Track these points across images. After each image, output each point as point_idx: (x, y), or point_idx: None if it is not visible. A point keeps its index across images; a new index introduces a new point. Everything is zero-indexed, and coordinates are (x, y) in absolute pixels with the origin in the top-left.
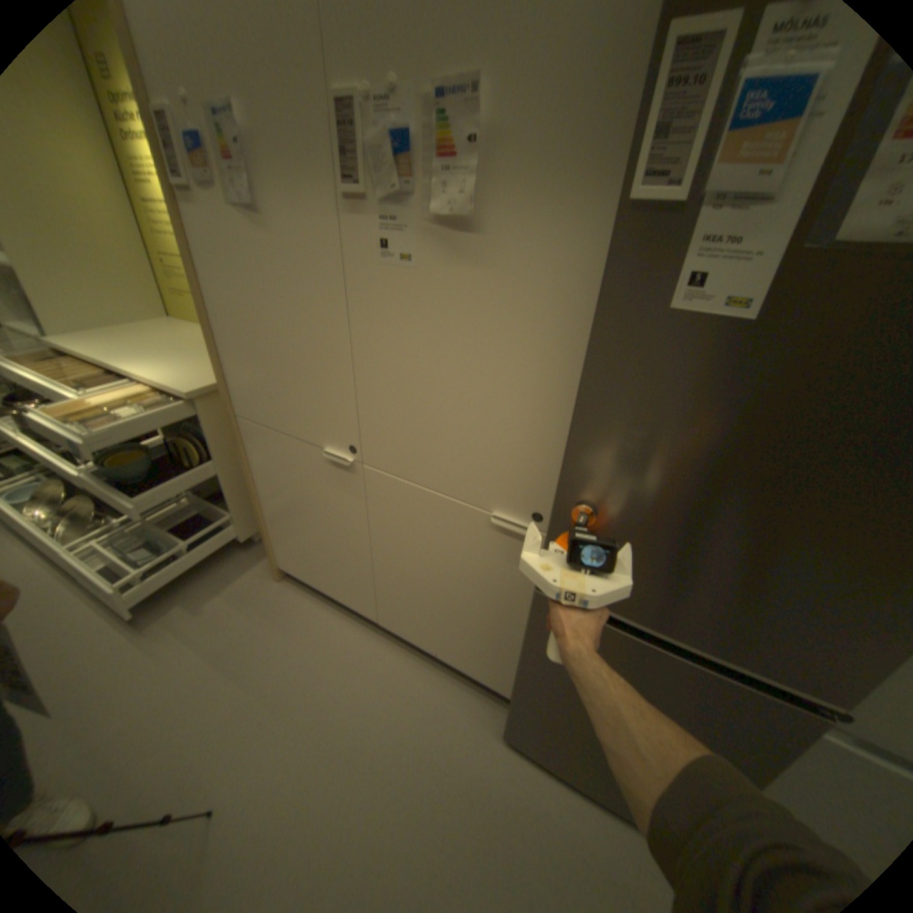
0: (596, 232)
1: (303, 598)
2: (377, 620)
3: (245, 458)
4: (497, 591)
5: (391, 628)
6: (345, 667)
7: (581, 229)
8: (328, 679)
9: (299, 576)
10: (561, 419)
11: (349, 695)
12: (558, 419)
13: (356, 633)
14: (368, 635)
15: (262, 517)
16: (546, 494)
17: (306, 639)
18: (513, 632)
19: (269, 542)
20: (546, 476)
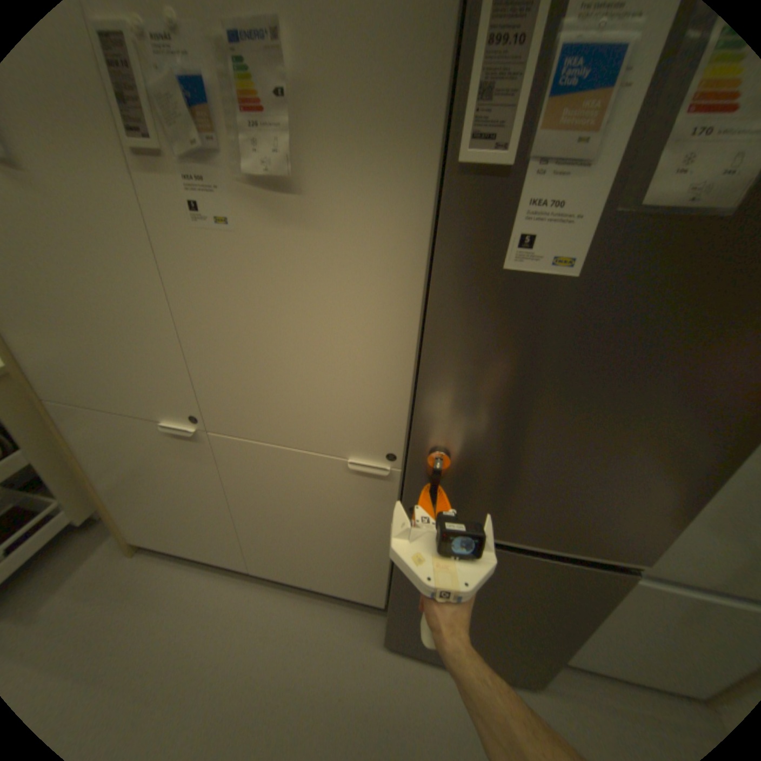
0: (420, 193)
1: (162, 567)
2: (247, 570)
3: (63, 443)
4: (361, 525)
5: (262, 574)
6: (220, 627)
7: (404, 190)
8: (204, 645)
9: (153, 547)
10: (404, 370)
11: (230, 654)
12: (401, 369)
13: (227, 588)
14: (239, 586)
15: (97, 498)
16: (397, 436)
17: (173, 611)
18: (380, 556)
19: (111, 522)
20: (395, 421)
